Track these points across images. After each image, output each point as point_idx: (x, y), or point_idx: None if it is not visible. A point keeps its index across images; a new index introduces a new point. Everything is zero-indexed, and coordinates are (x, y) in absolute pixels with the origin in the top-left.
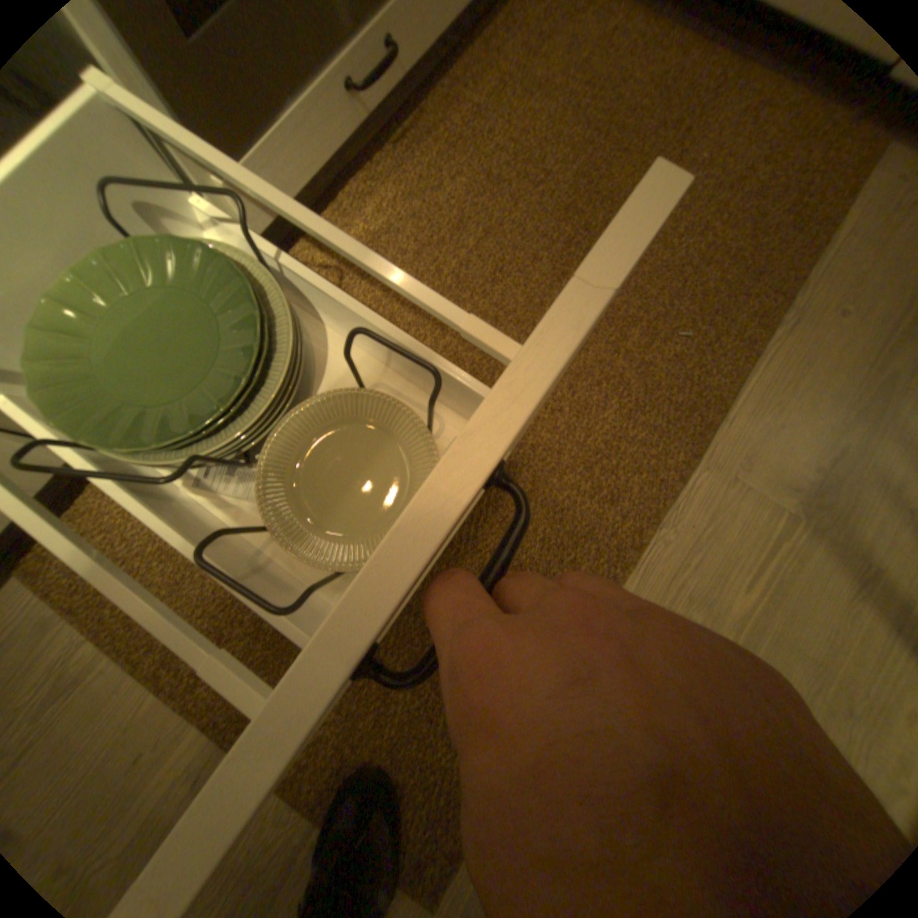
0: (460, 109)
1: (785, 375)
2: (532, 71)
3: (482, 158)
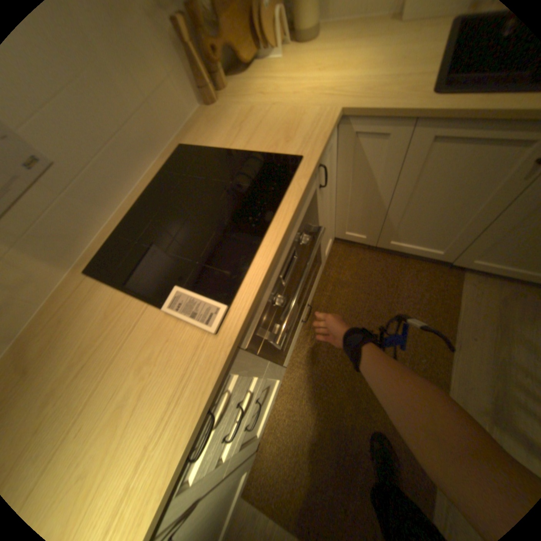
0: (324, 295)
1: (467, 368)
2: (342, 278)
3: (337, 311)
